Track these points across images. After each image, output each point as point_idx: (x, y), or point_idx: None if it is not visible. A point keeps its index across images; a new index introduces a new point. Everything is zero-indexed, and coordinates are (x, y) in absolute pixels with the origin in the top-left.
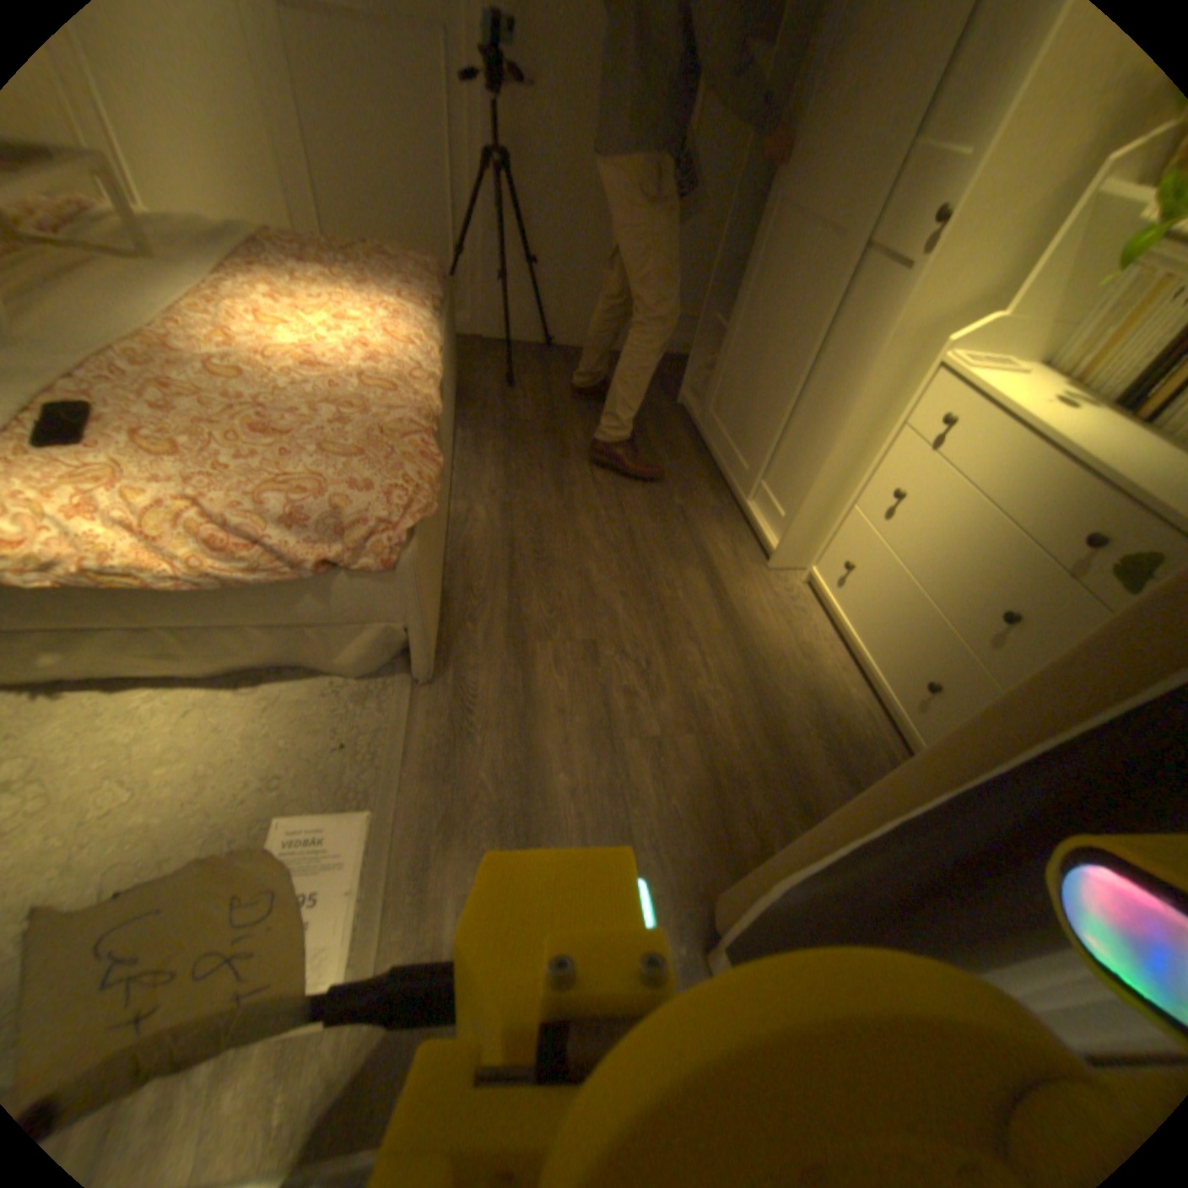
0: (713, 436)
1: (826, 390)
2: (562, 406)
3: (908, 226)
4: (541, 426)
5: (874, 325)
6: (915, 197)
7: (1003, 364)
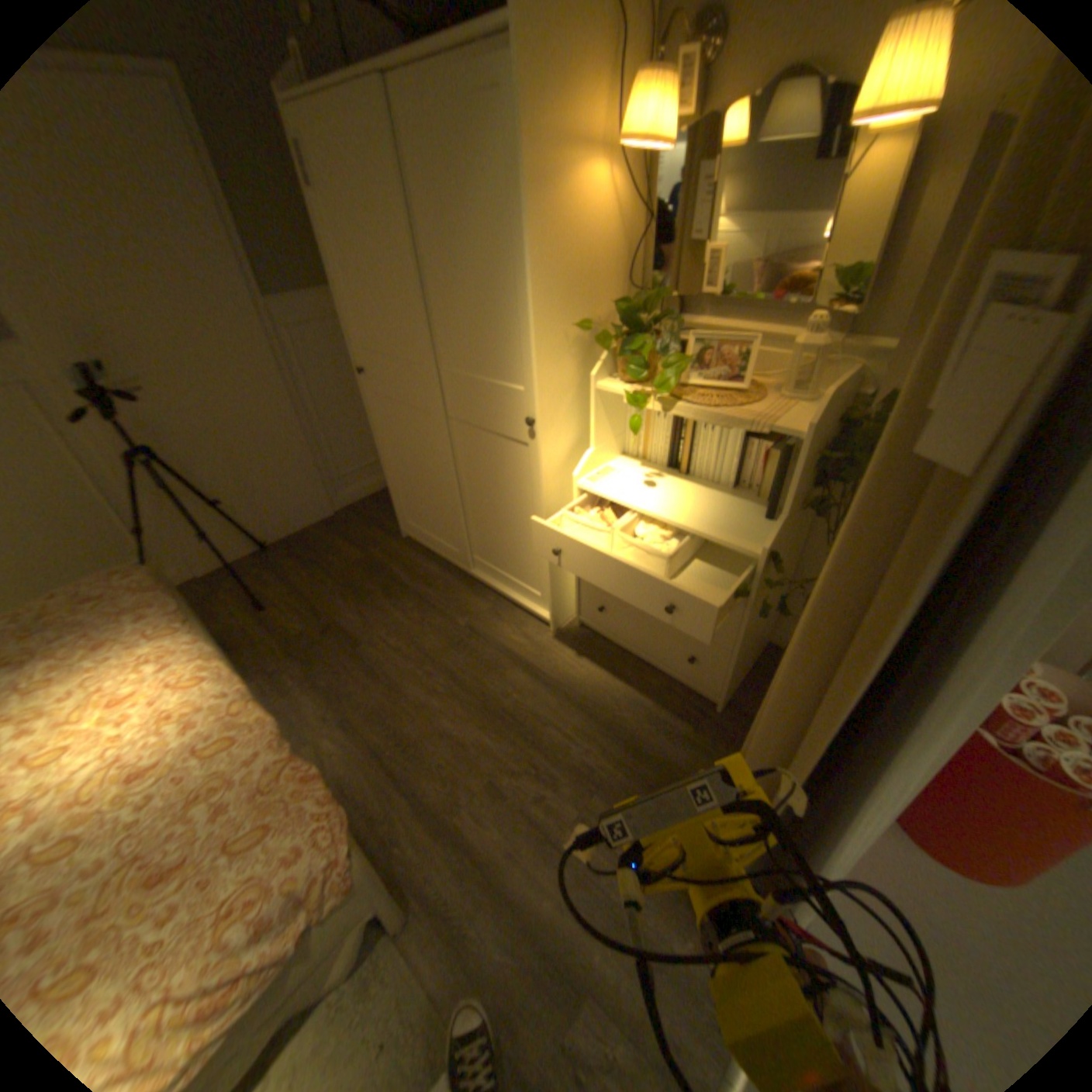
0: (452, 556)
1: (518, 515)
2: (321, 600)
3: (511, 425)
4: (318, 629)
5: (526, 477)
6: (505, 409)
7: (607, 475)
